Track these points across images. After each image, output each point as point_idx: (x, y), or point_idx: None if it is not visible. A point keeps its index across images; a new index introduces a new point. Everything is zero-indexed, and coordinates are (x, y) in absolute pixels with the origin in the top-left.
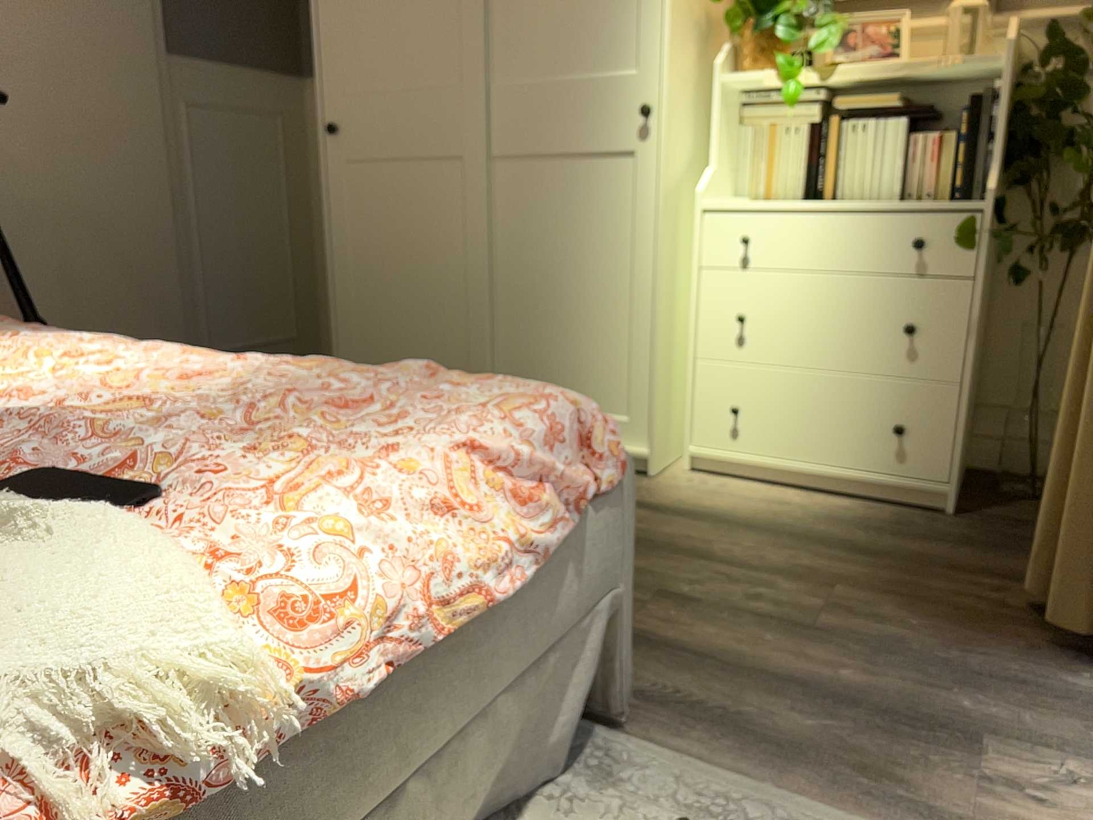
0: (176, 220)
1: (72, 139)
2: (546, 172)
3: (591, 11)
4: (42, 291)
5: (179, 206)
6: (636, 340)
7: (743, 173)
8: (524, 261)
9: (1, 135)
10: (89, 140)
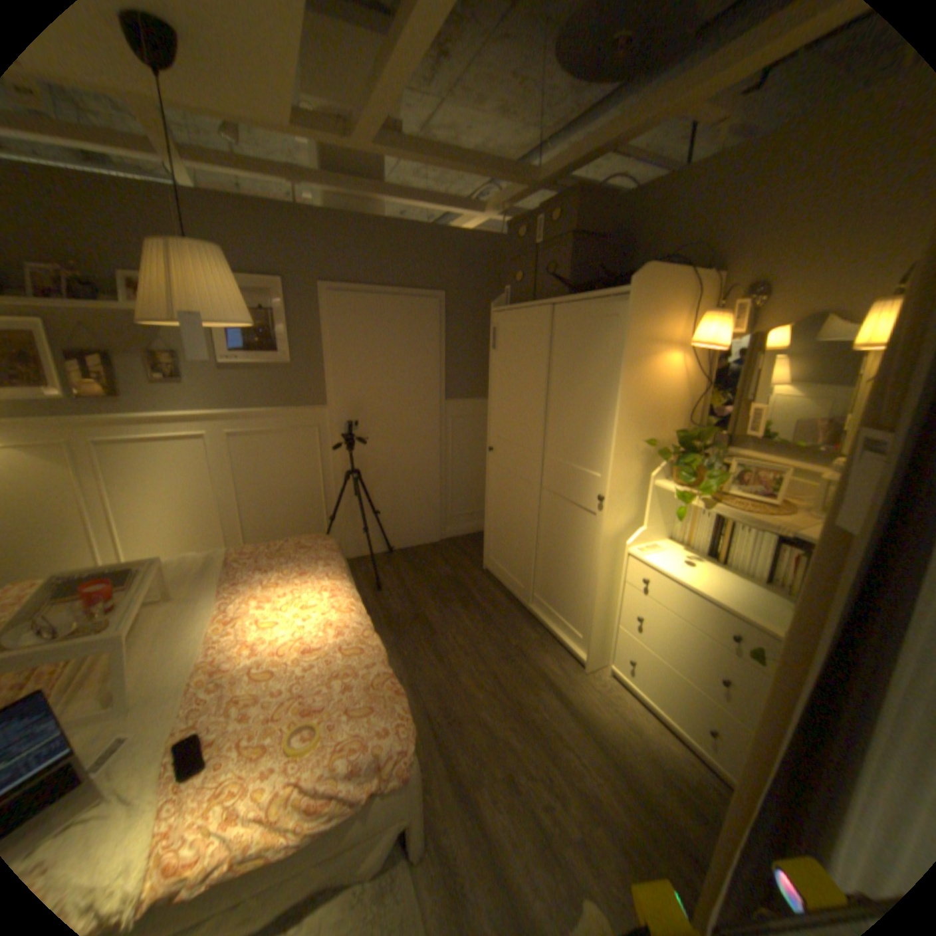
0: (441, 465)
1: (401, 440)
2: (562, 503)
3: (585, 438)
4: (384, 496)
5: (443, 459)
6: (588, 603)
7: (677, 525)
8: (550, 539)
9: (374, 442)
10: (407, 440)
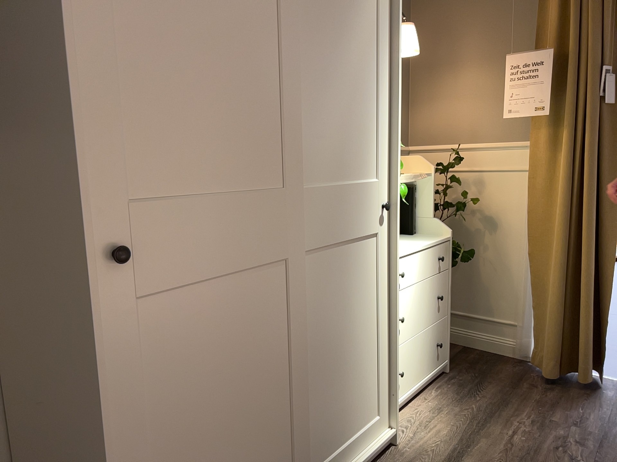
0: None
1: None
2: (334, 257)
3: (356, 134)
4: None
5: None
6: (381, 360)
7: None
8: (321, 338)
9: None
10: None
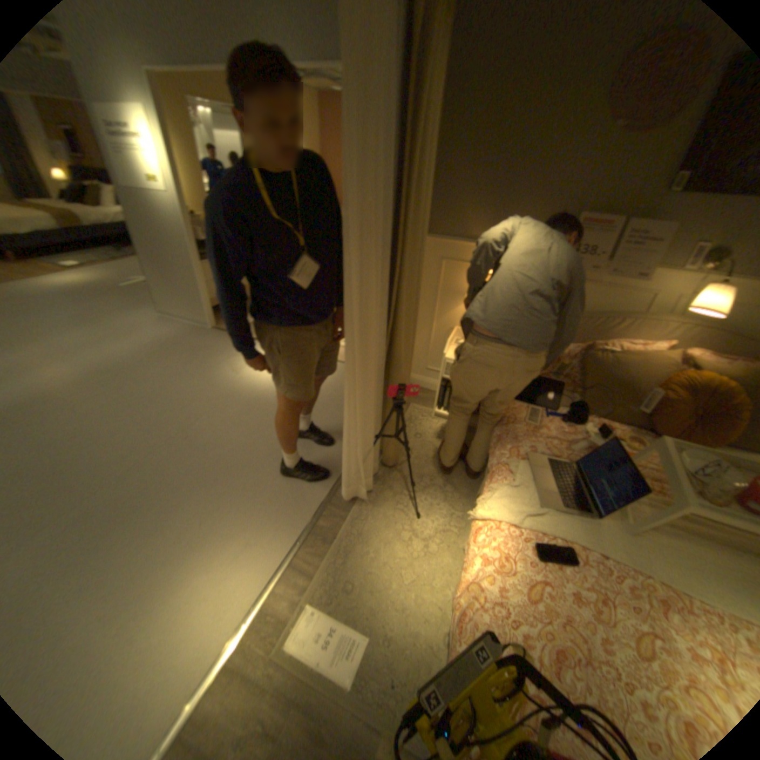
0: None
1: None
2: None
3: None
4: None
5: None
6: None
7: None
8: None
9: None
10: None
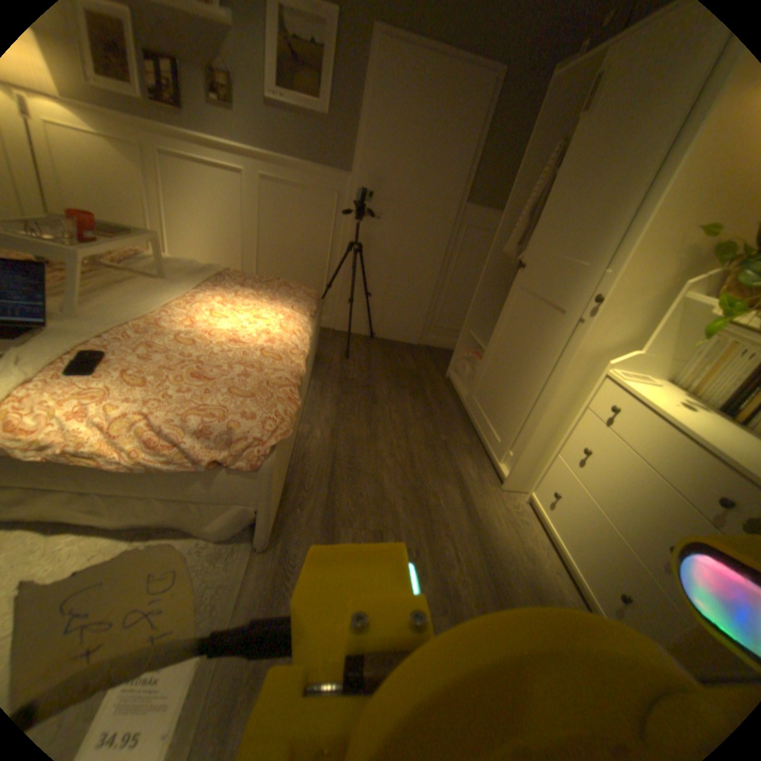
0: (441, 271)
1: (409, 231)
2: (546, 310)
3: (611, 223)
4: (379, 283)
5: (444, 266)
6: (533, 421)
7: (689, 366)
8: (518, 350)
9: (384, 226)
10: (416, 233)
